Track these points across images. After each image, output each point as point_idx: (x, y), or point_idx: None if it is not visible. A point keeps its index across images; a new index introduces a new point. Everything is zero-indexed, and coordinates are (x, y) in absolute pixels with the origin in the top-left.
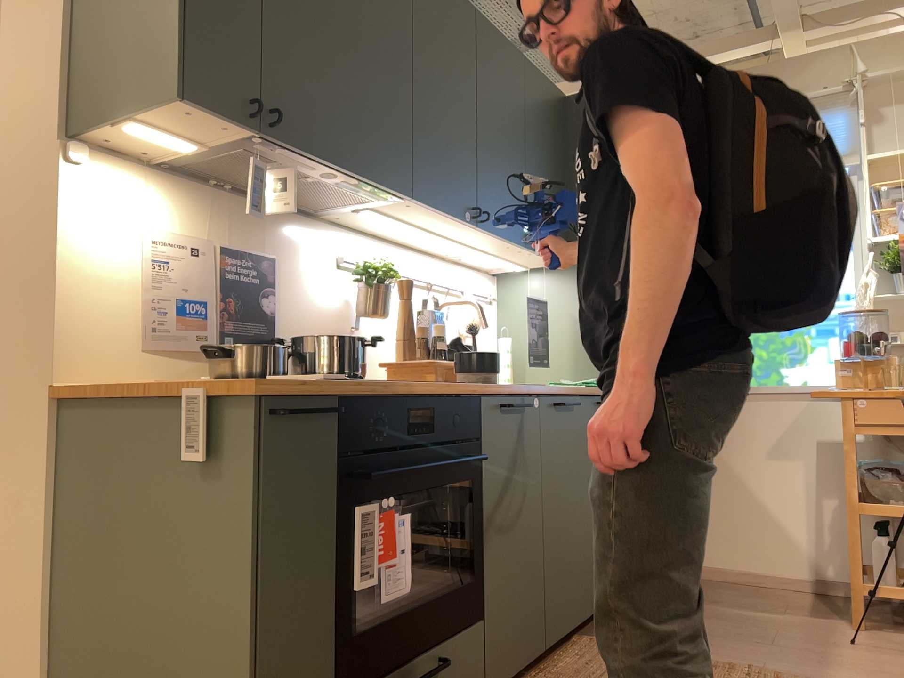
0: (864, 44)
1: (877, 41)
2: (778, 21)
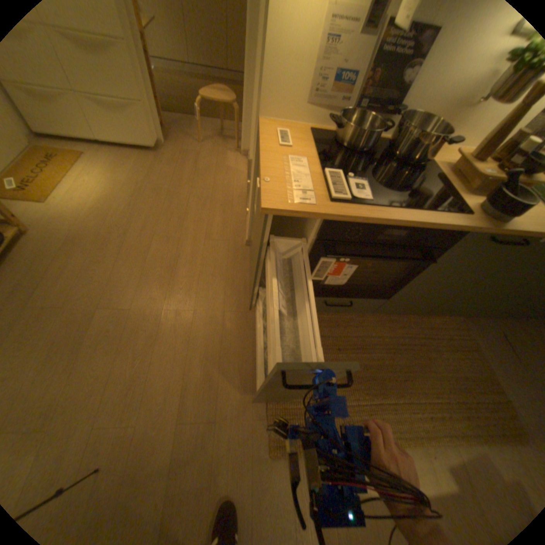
0: None
1: None
2: None
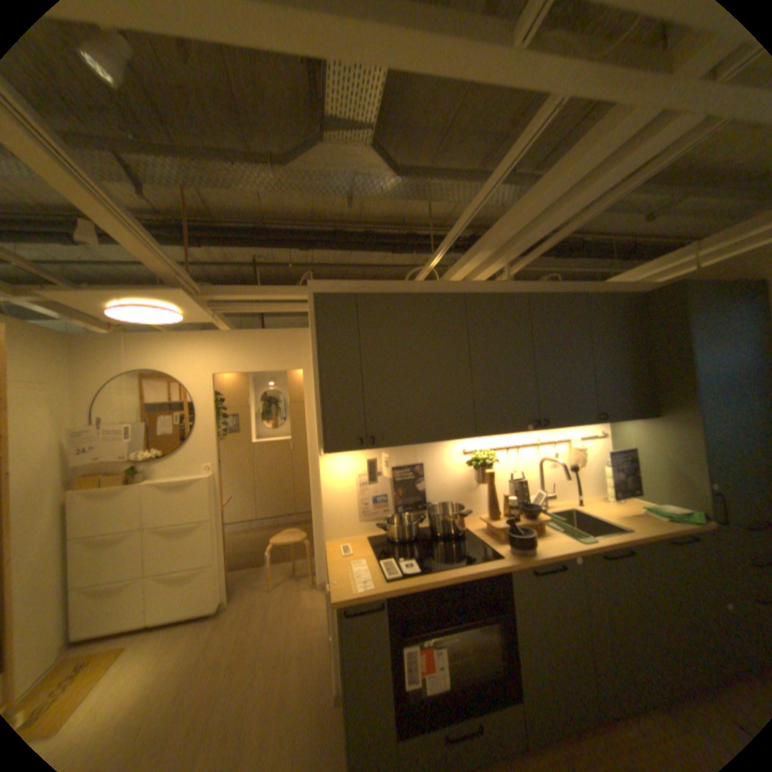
0: None
1: None
2: None
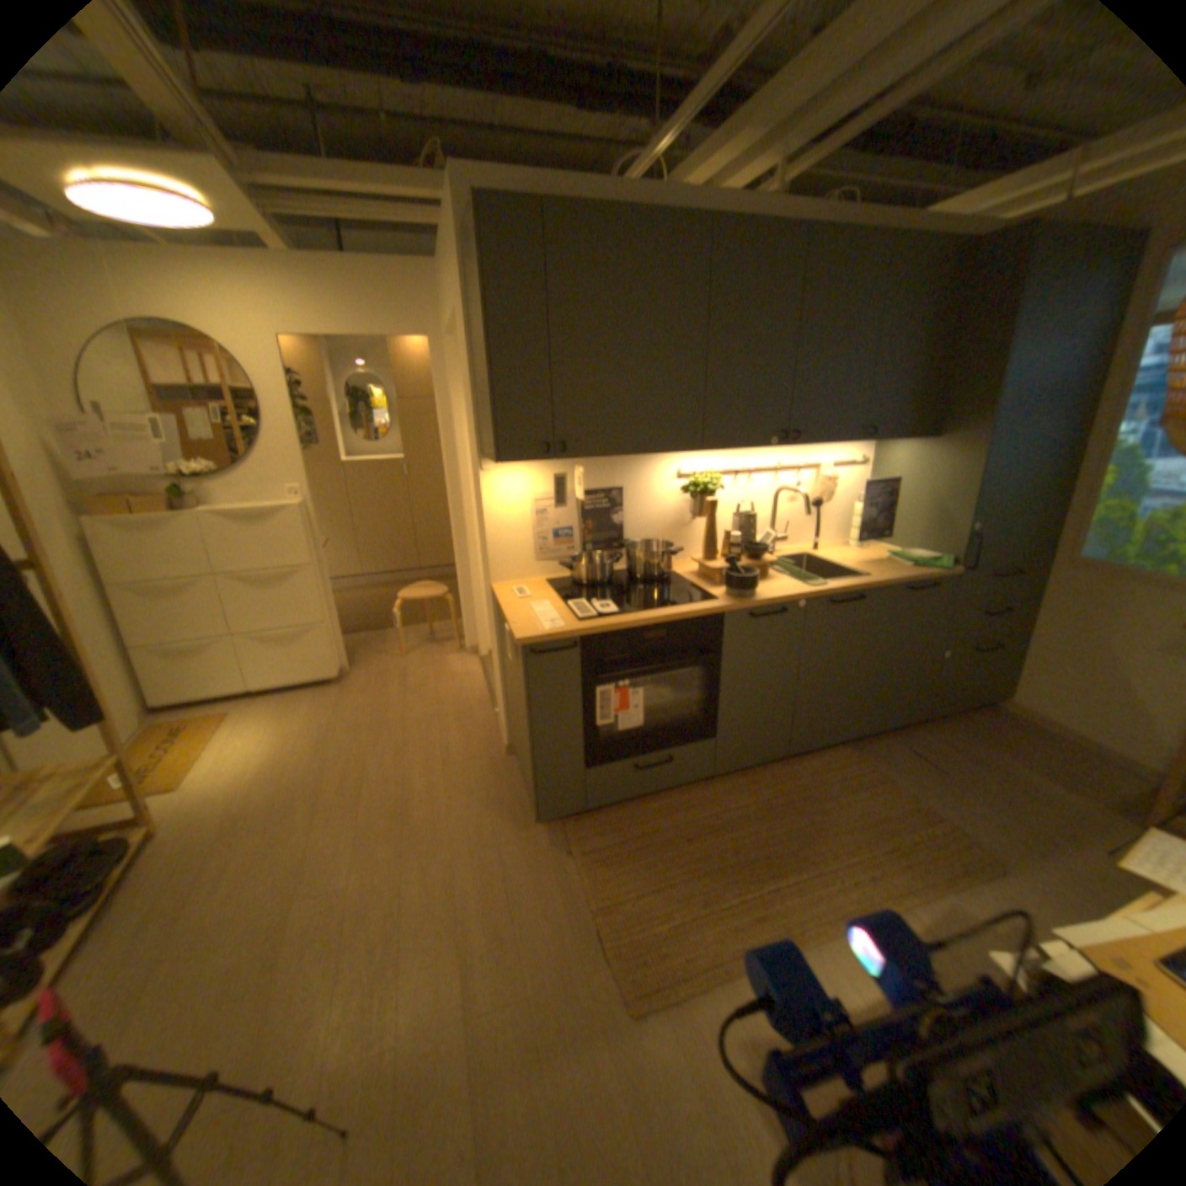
0: None
1: None
2: None
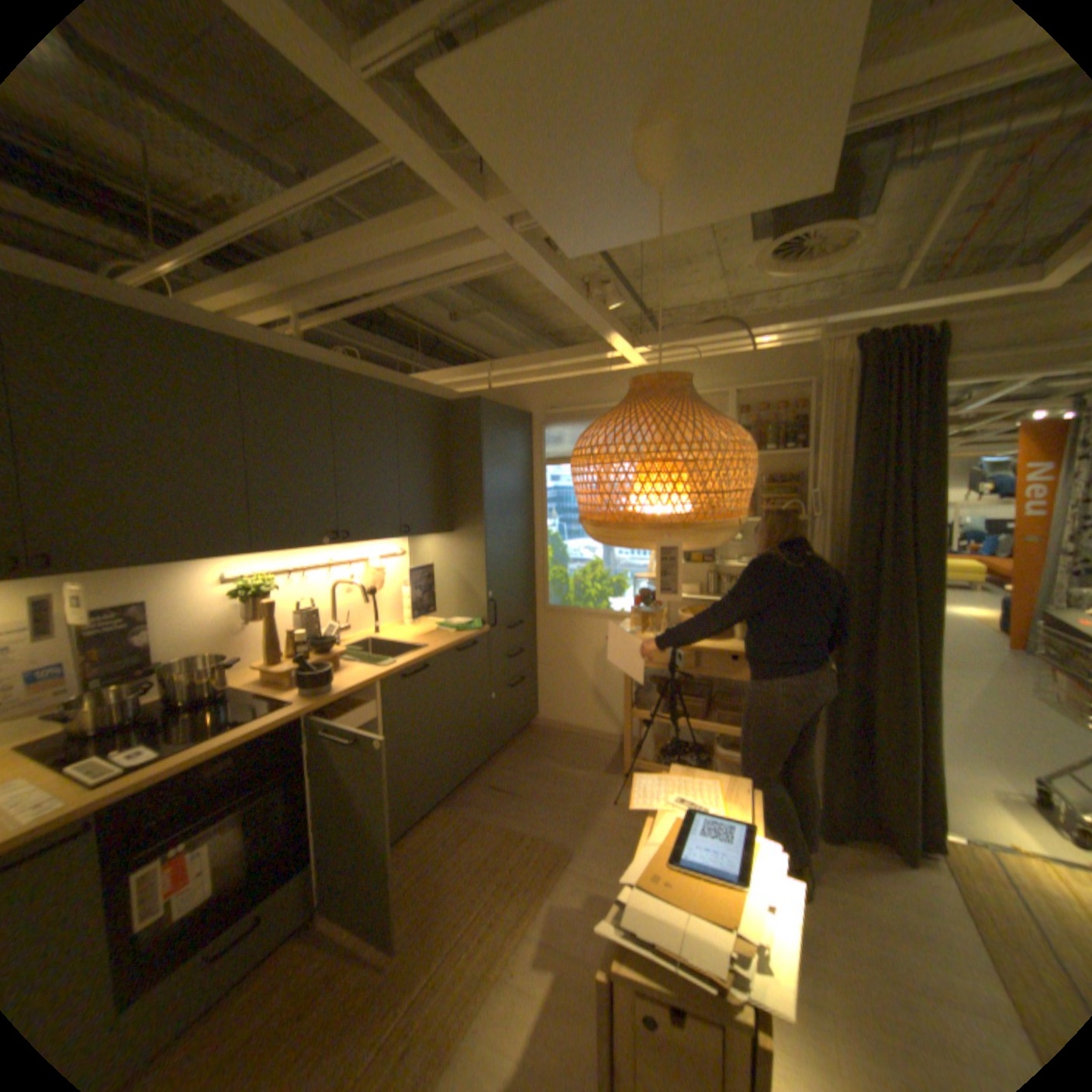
0: (672, 365)
1: (681, 364)
2: (610, 343)
